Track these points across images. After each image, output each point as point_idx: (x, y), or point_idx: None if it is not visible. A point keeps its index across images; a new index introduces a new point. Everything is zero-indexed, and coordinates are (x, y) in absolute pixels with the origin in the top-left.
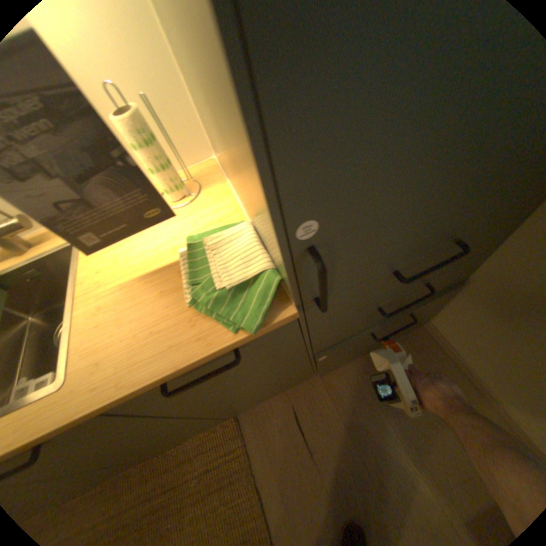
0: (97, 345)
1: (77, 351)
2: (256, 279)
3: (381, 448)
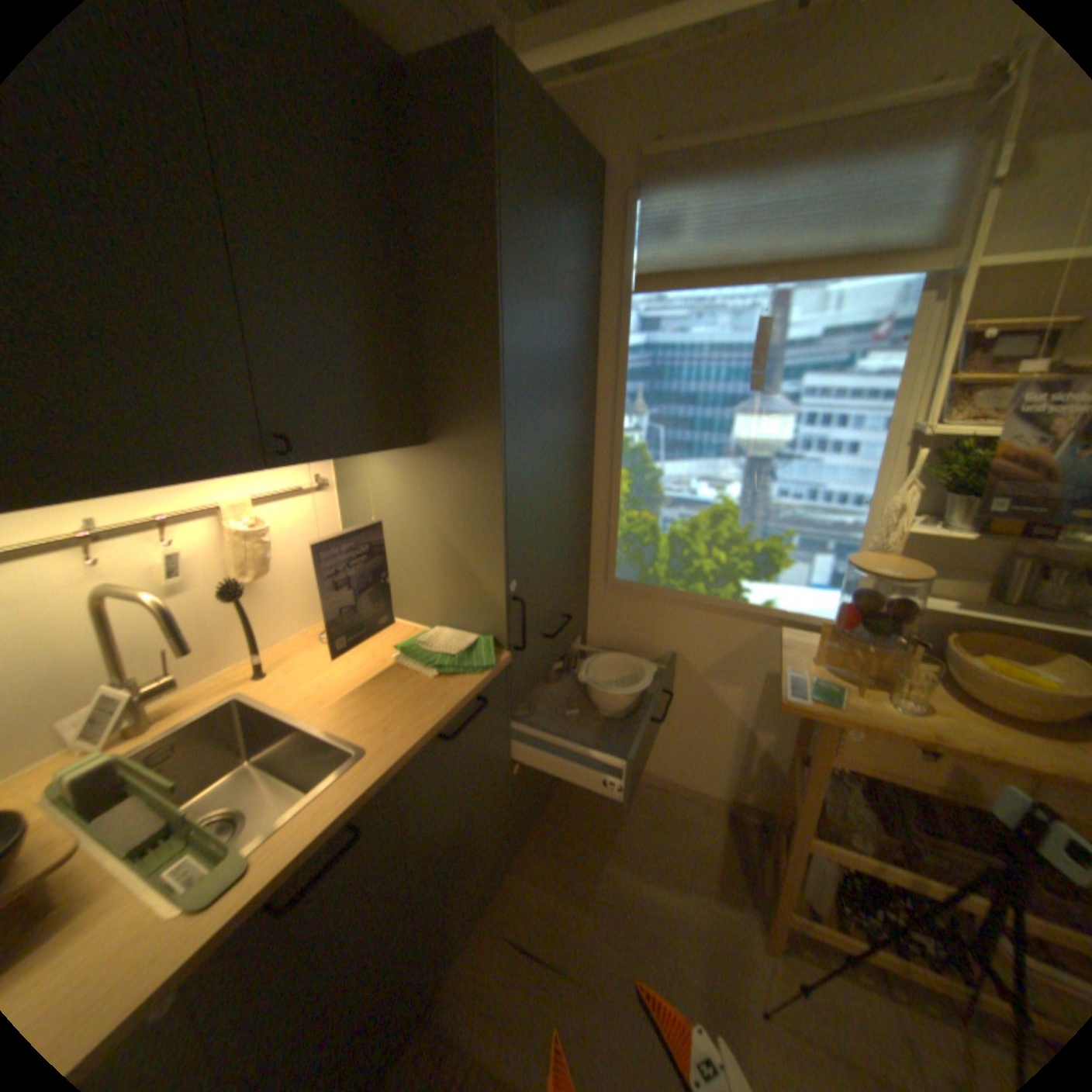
0: (372, 724)
1: (352, 737)
2: (476, 644)
3: (620, 900)
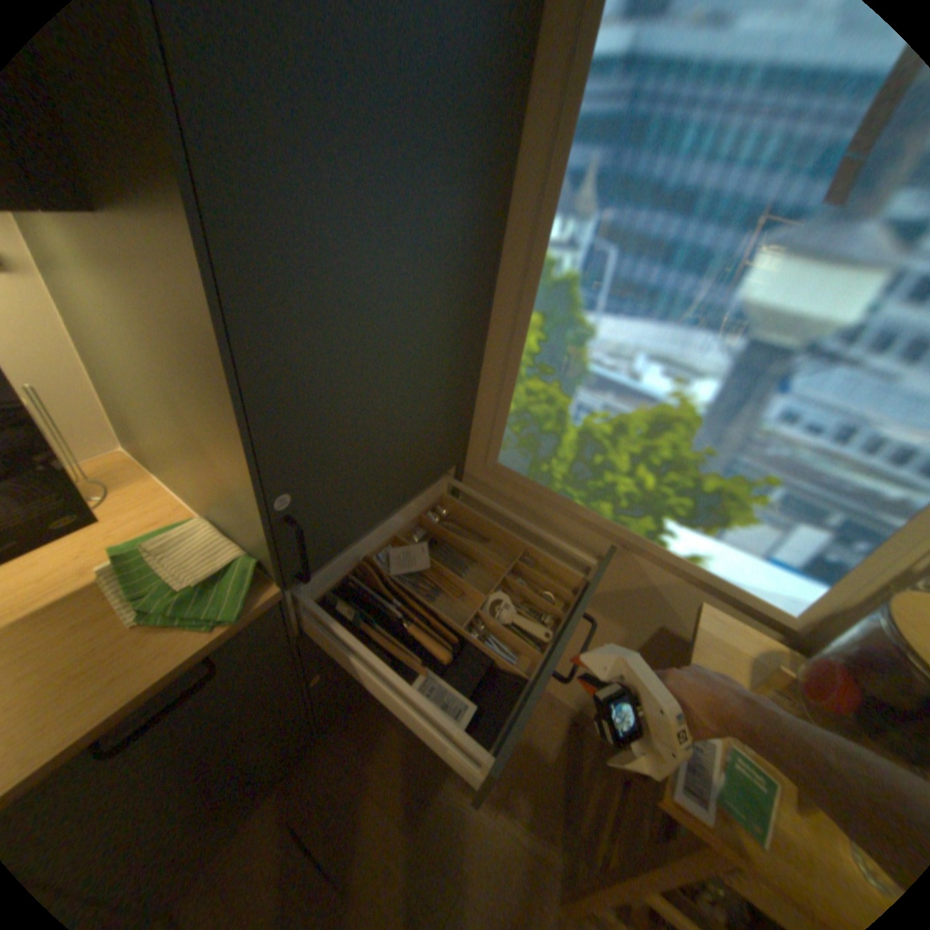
0: None
1: None
2: (228, 569)
3: (425, 801)
